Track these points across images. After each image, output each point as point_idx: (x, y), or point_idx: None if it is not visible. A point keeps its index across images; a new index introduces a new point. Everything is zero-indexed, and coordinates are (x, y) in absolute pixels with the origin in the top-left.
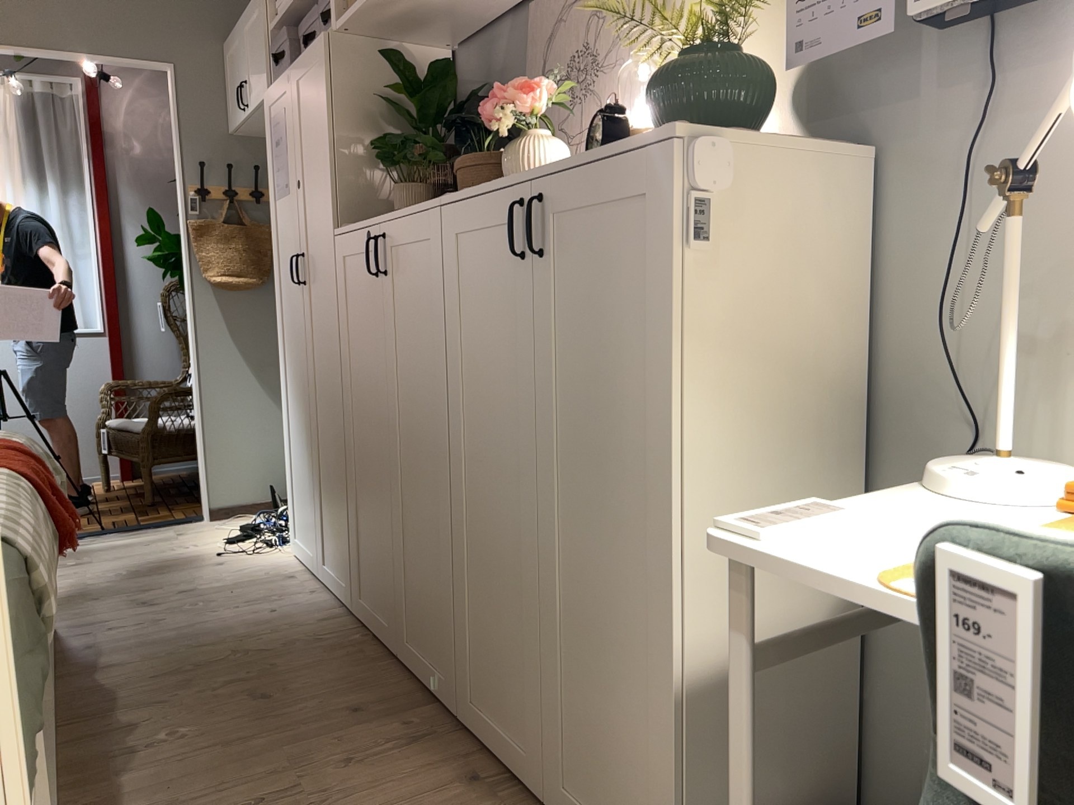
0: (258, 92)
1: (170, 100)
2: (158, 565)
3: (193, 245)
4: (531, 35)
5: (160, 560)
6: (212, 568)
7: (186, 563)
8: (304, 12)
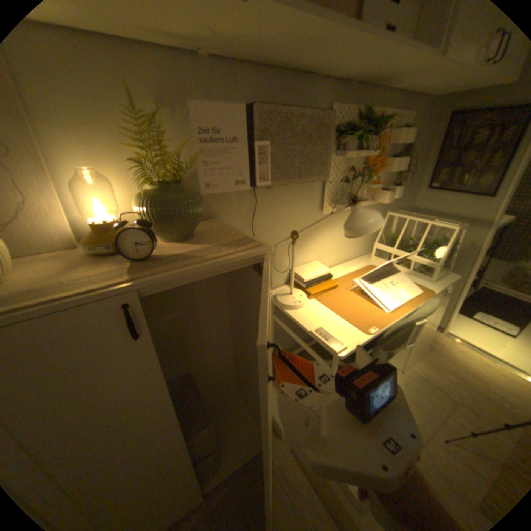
0: None
1: None
2: None
3: None
4: None
5: None
6: None
7: None
8: None
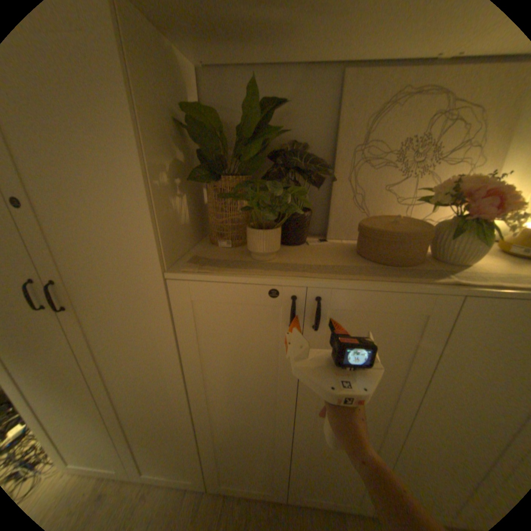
0: None
1: None
2: None
3: None
4: (347, 101)
5: None
6: None
7: None
8: None
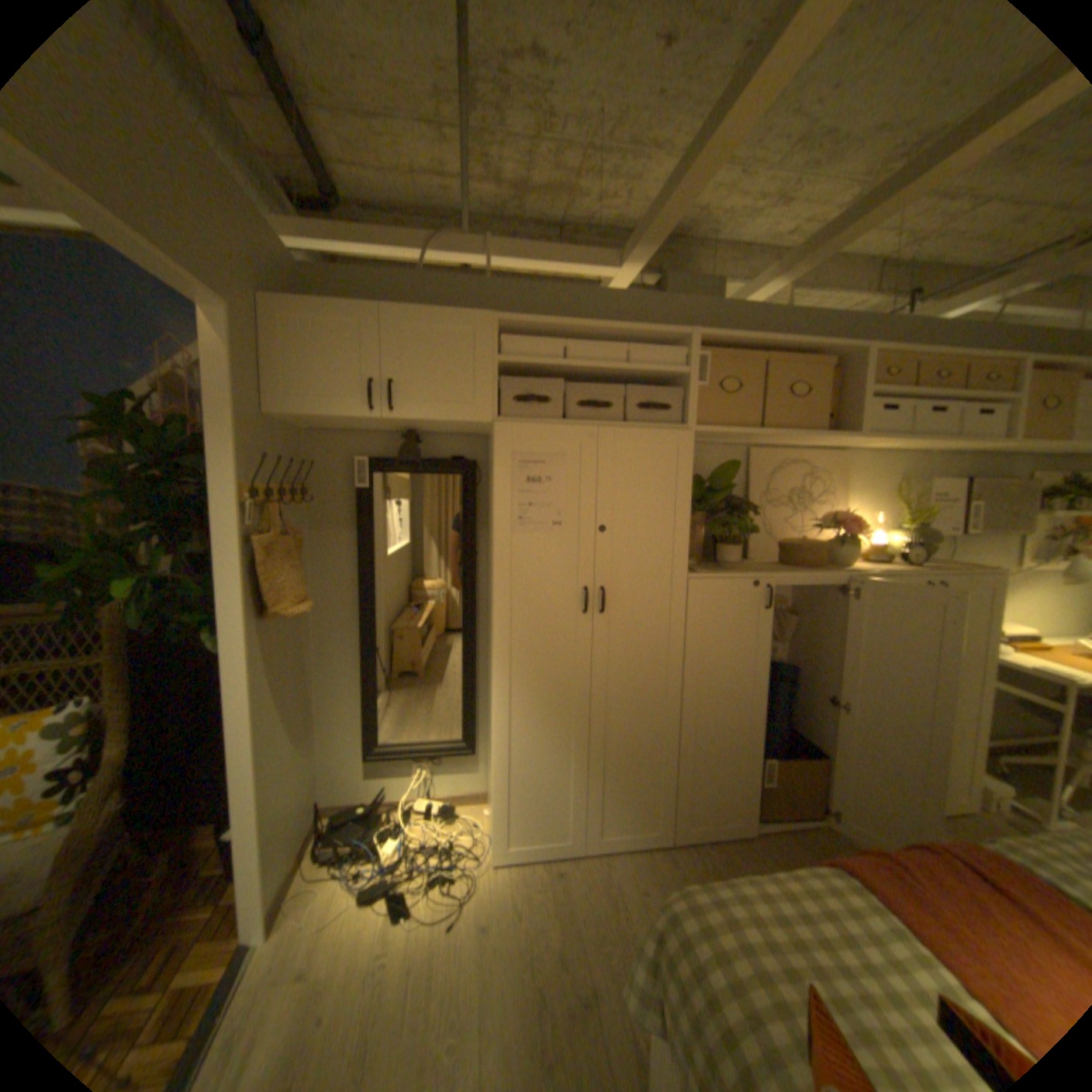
0: (451, 412)
1: (205, 354)
2: (437, 998)
3: (245, 570)
4: (752, 467)
5: (415, 997)
6: (494, 937)
7: (457, 965)
8: (559, 371)
